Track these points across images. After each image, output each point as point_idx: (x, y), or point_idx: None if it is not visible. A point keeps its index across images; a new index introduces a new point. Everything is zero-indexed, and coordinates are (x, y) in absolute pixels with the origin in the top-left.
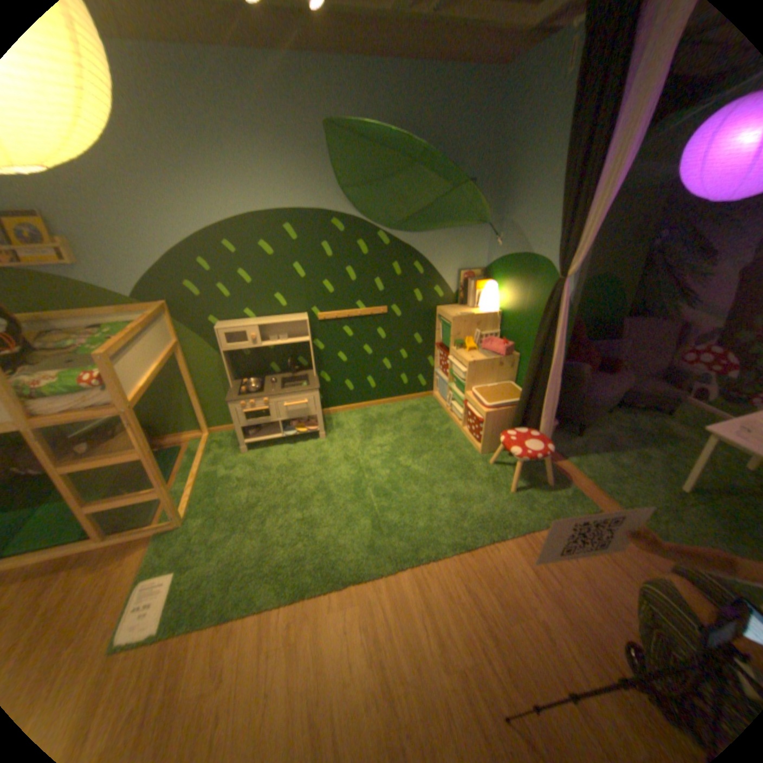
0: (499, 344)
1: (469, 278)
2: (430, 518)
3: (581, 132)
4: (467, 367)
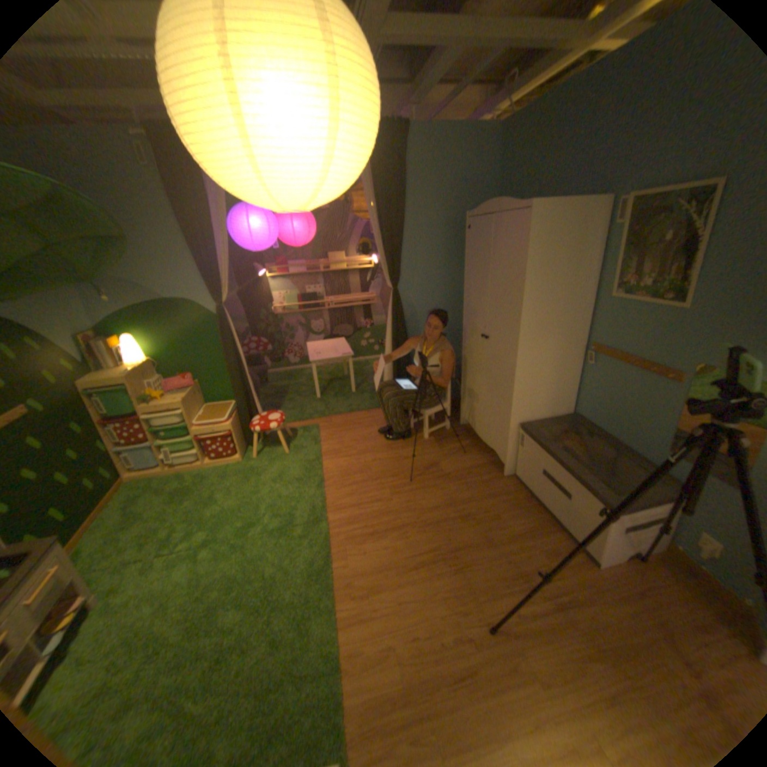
0: (177, 381)
1: (87, 342)
2: (287, 498)
3: (168, 208)
4: (181, 406)
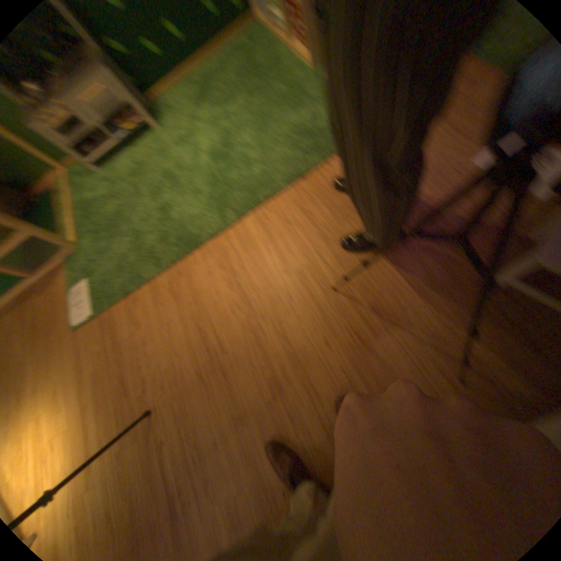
0: None
1: None
2: (266, 163)
3: None
4: None
